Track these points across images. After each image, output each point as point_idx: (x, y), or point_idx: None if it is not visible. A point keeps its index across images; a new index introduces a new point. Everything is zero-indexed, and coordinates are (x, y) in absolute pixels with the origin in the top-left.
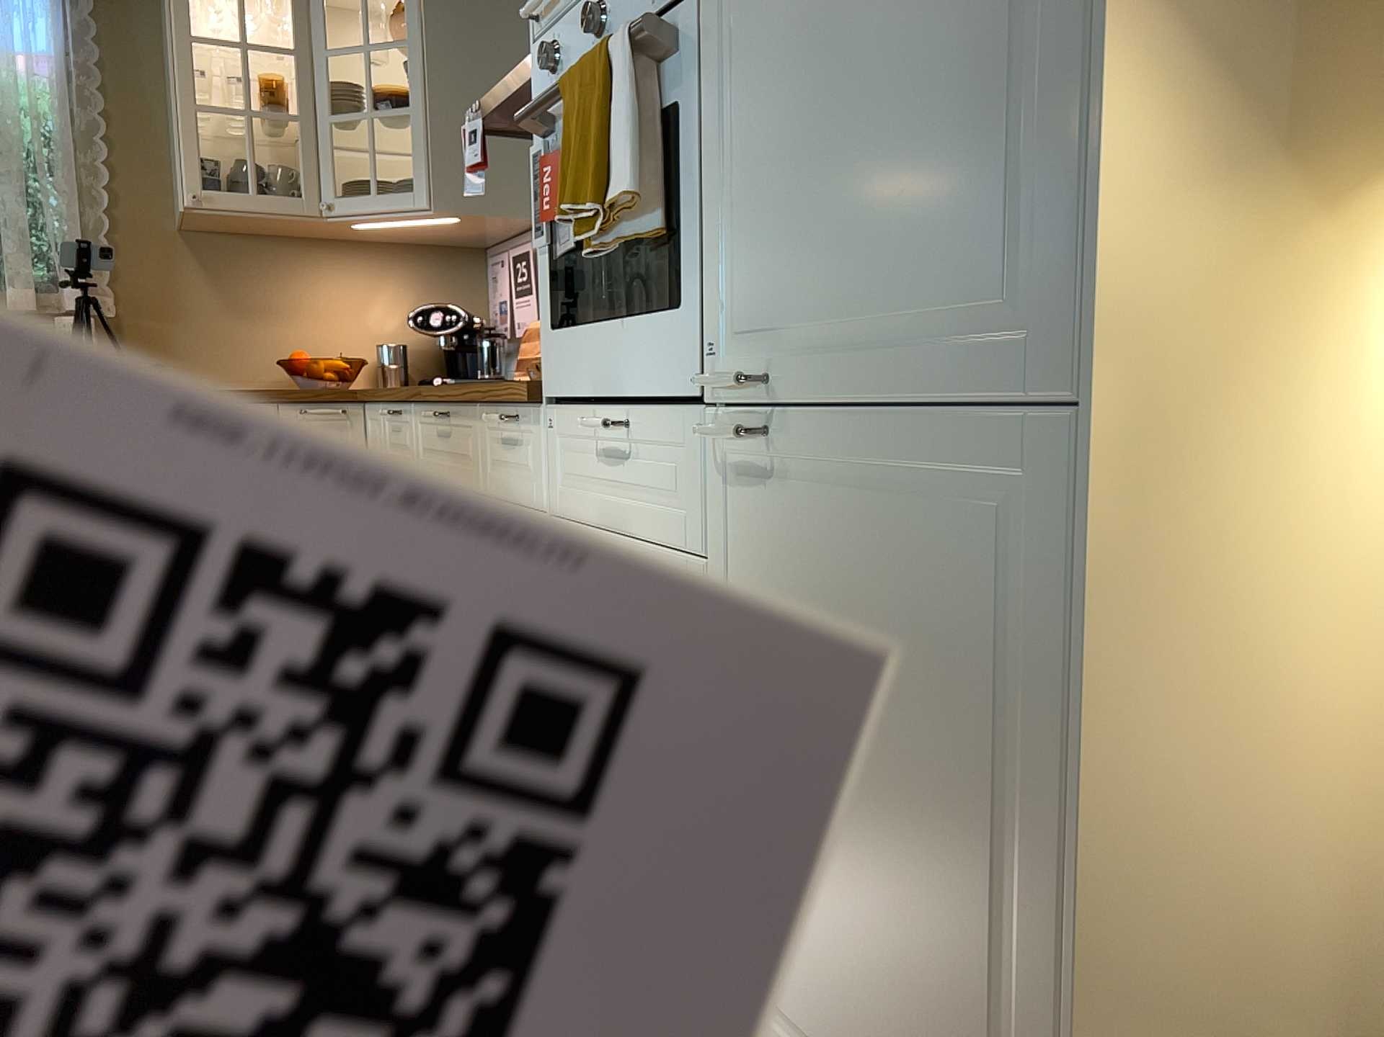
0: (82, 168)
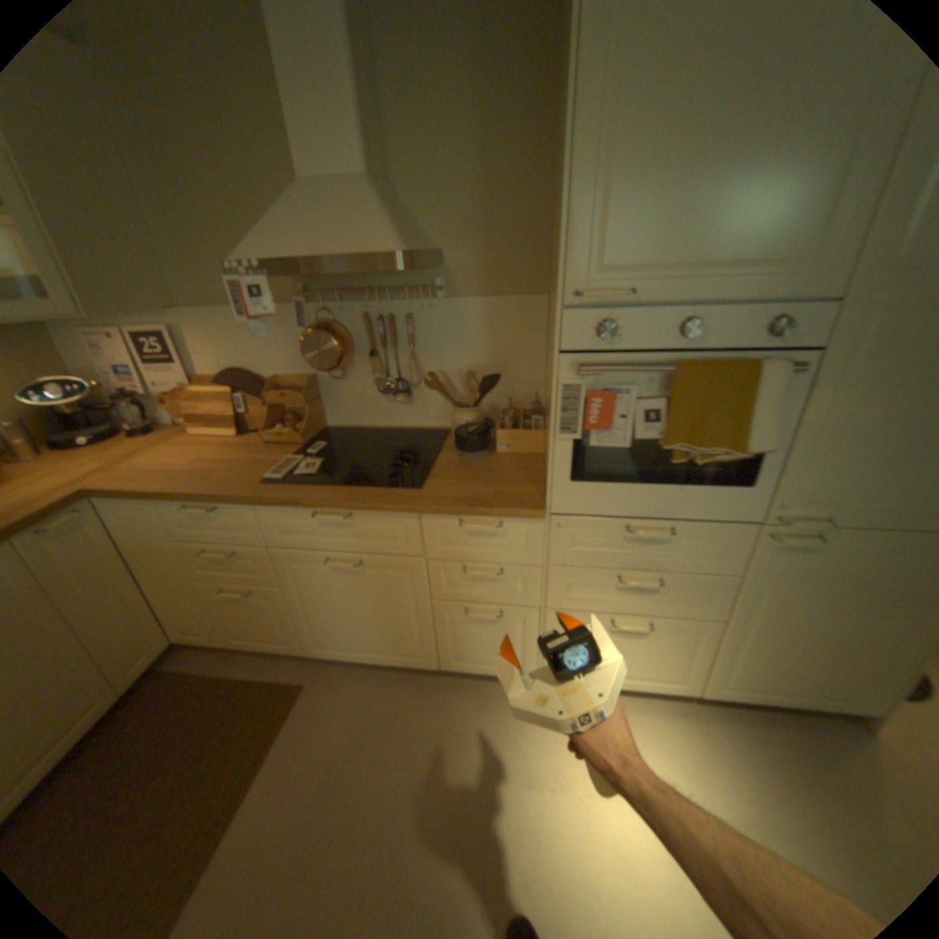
0: None
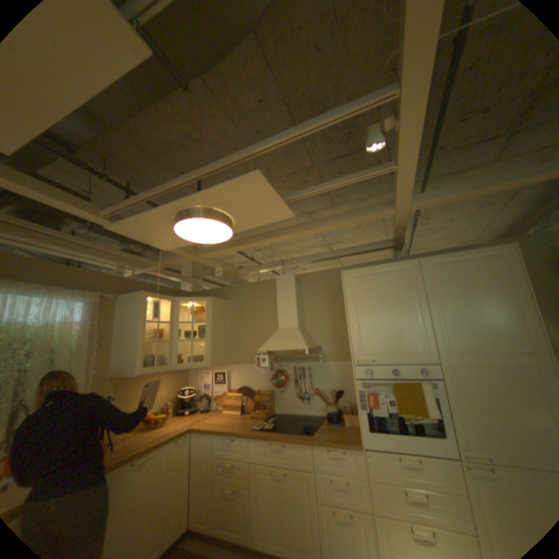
0: (81, 362)
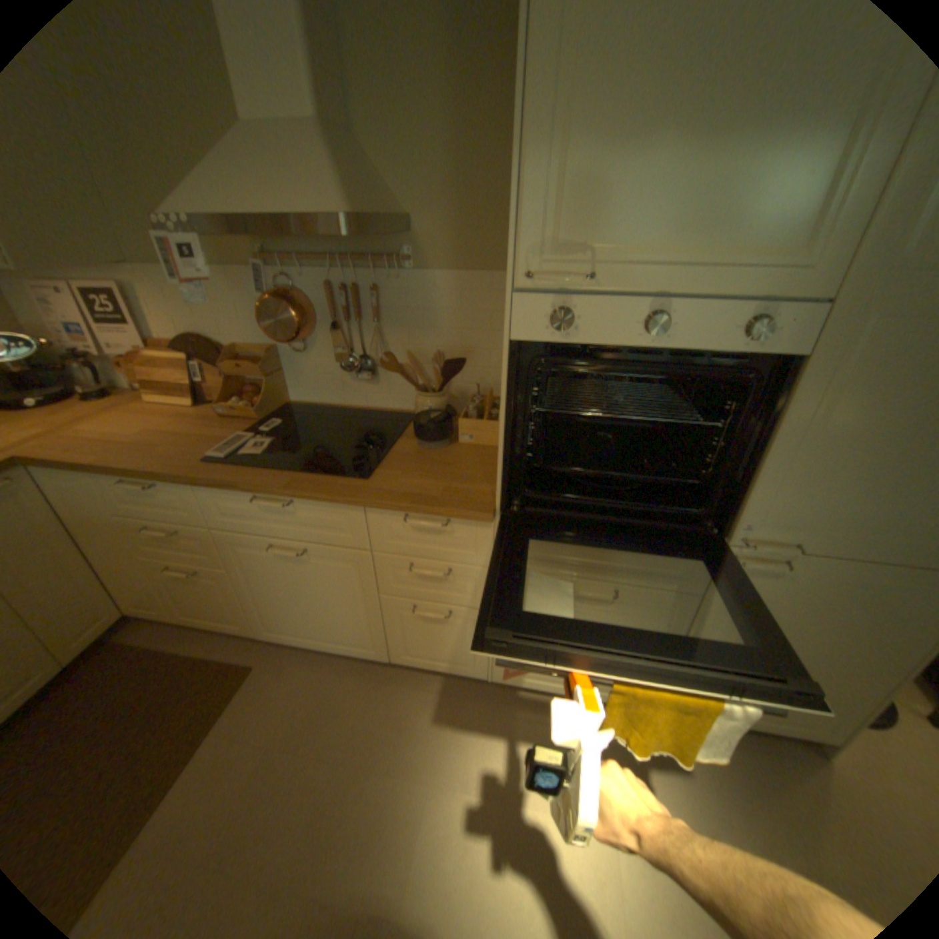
0: None
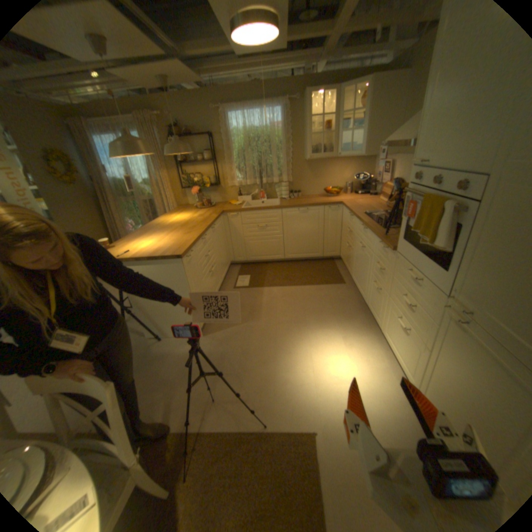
0: (286, 148)
